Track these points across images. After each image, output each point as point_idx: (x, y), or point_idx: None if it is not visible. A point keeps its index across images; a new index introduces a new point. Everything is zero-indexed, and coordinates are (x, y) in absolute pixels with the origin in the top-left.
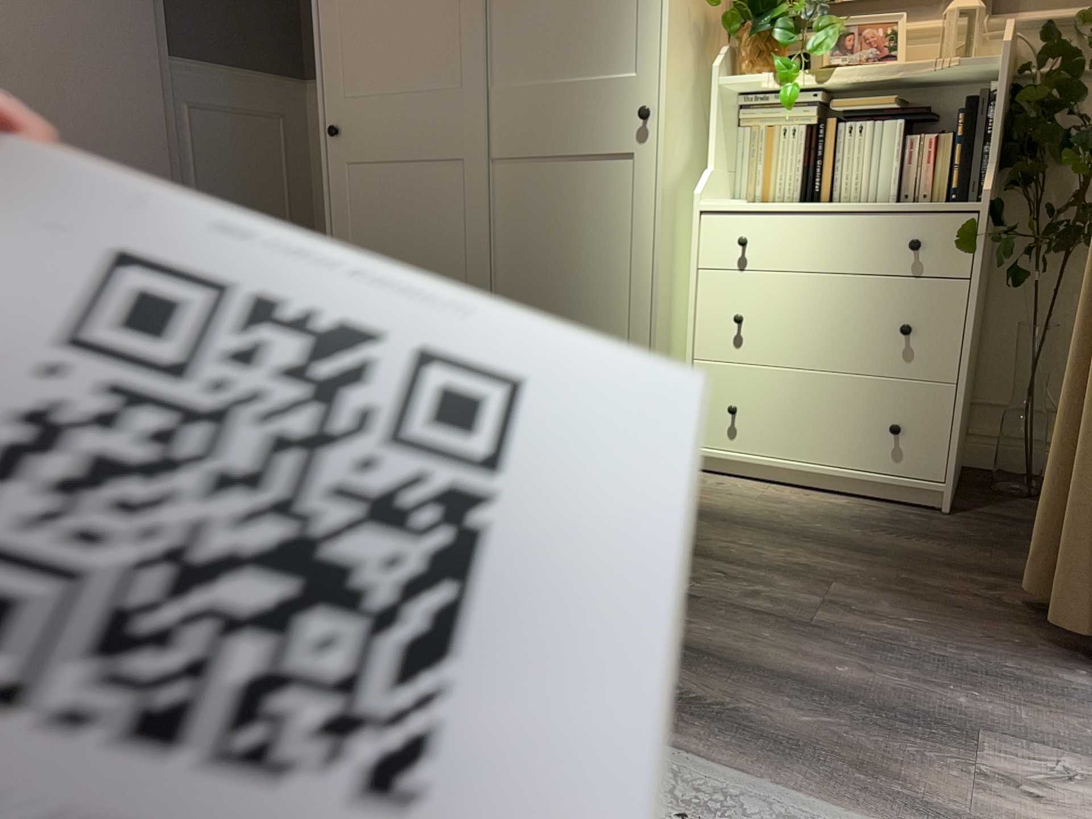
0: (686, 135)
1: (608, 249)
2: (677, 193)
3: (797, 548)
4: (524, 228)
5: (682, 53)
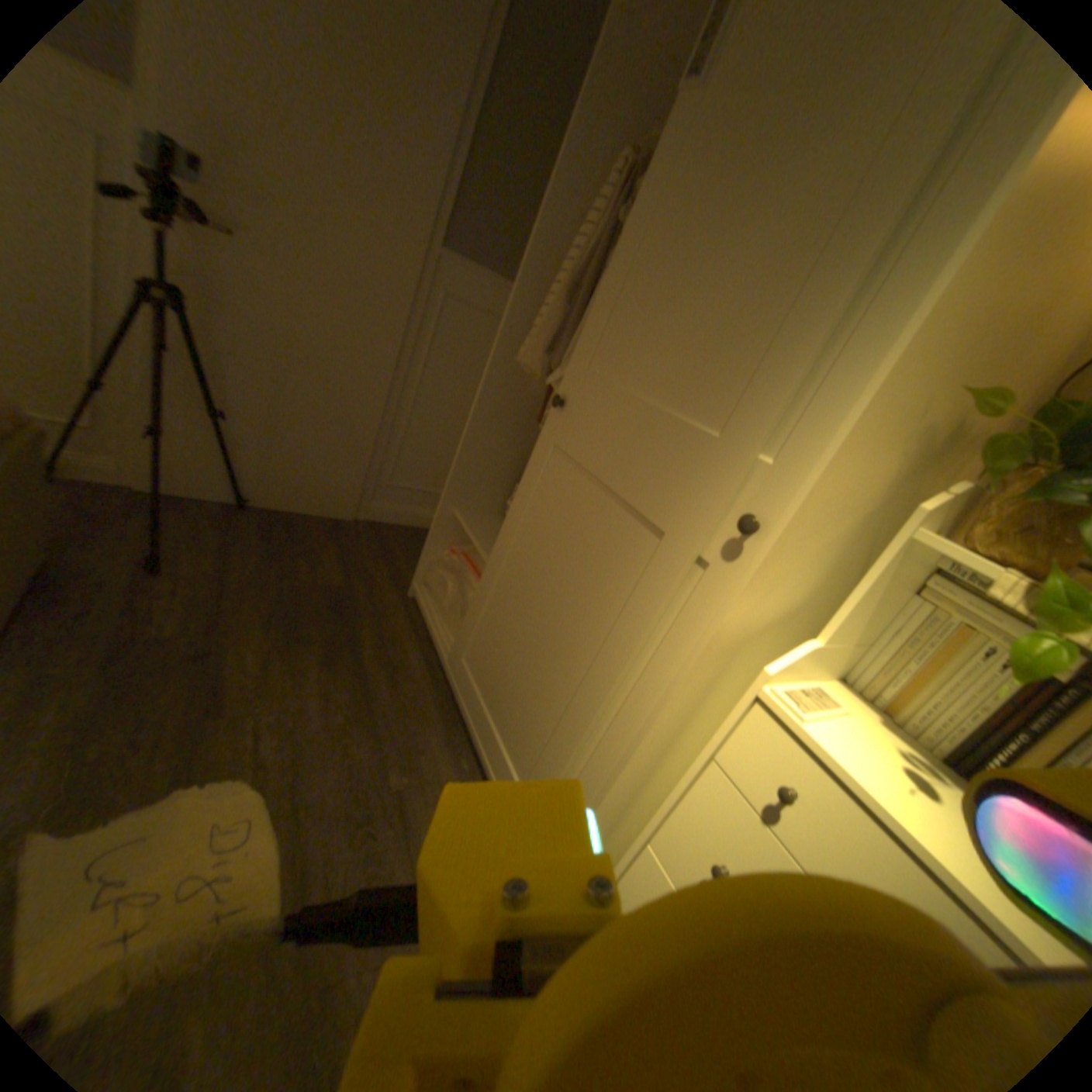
0: (808, 577)
1: (622, 645)
2: (743, 644)
3: None
4: (569, 552)
5: (871, 464)
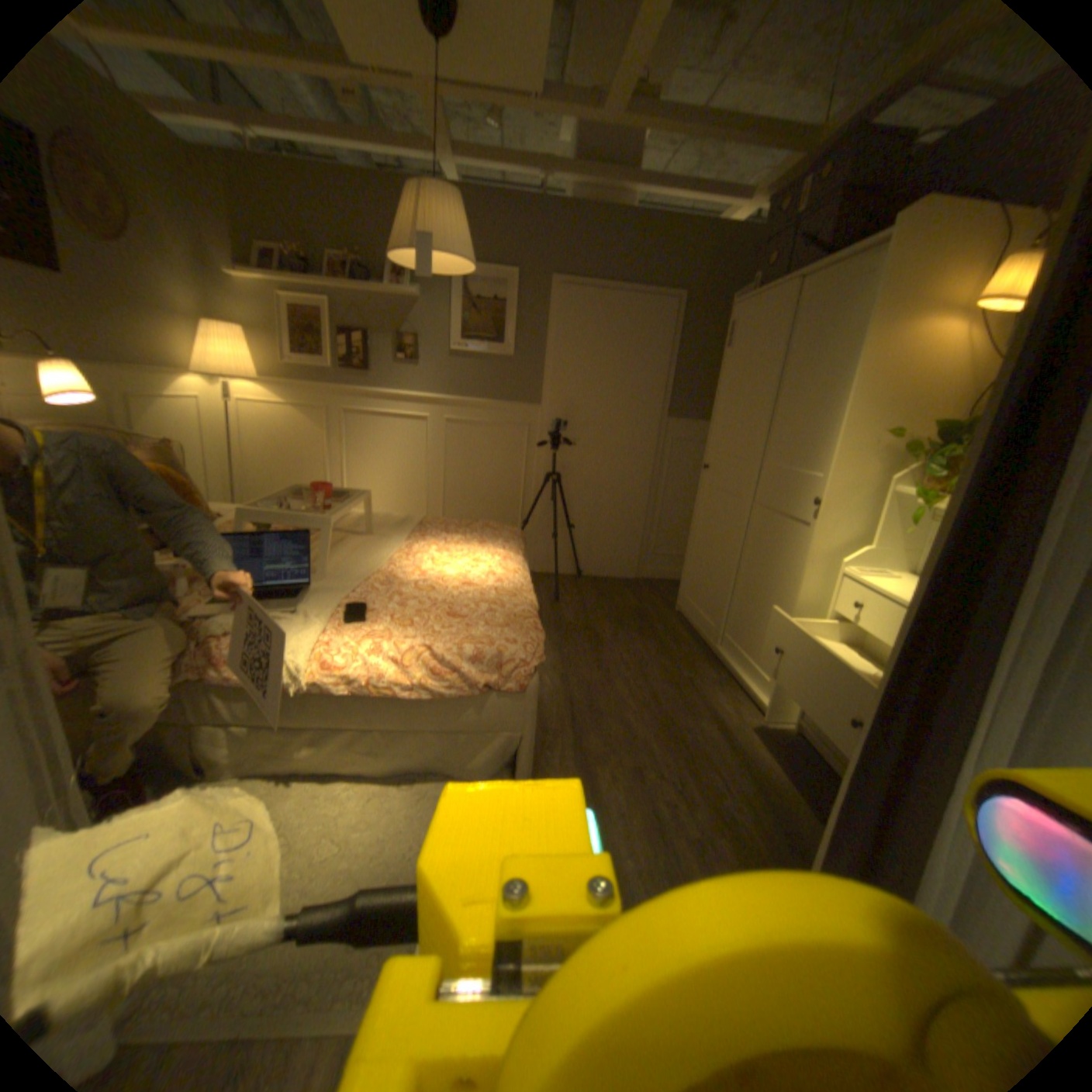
0: (861, 519)
1: (787, 574)
2: (838, 555)
3: (758, 810)
4: (758, 545)
5: (864, 465)
